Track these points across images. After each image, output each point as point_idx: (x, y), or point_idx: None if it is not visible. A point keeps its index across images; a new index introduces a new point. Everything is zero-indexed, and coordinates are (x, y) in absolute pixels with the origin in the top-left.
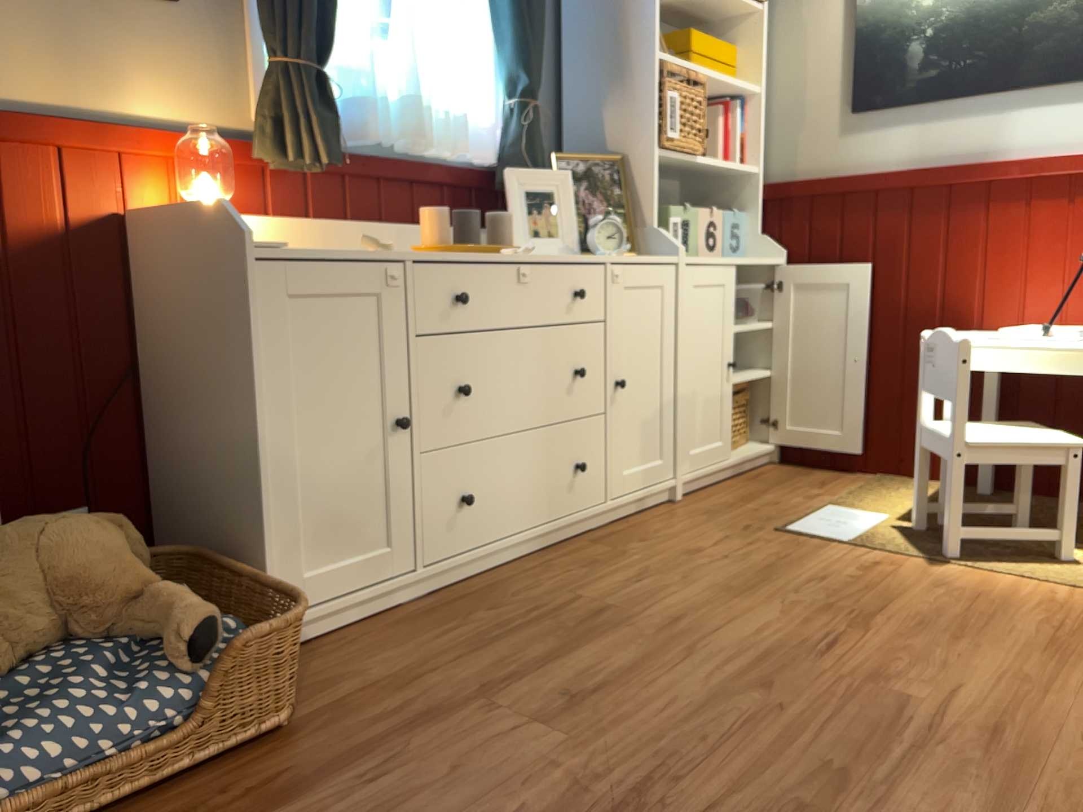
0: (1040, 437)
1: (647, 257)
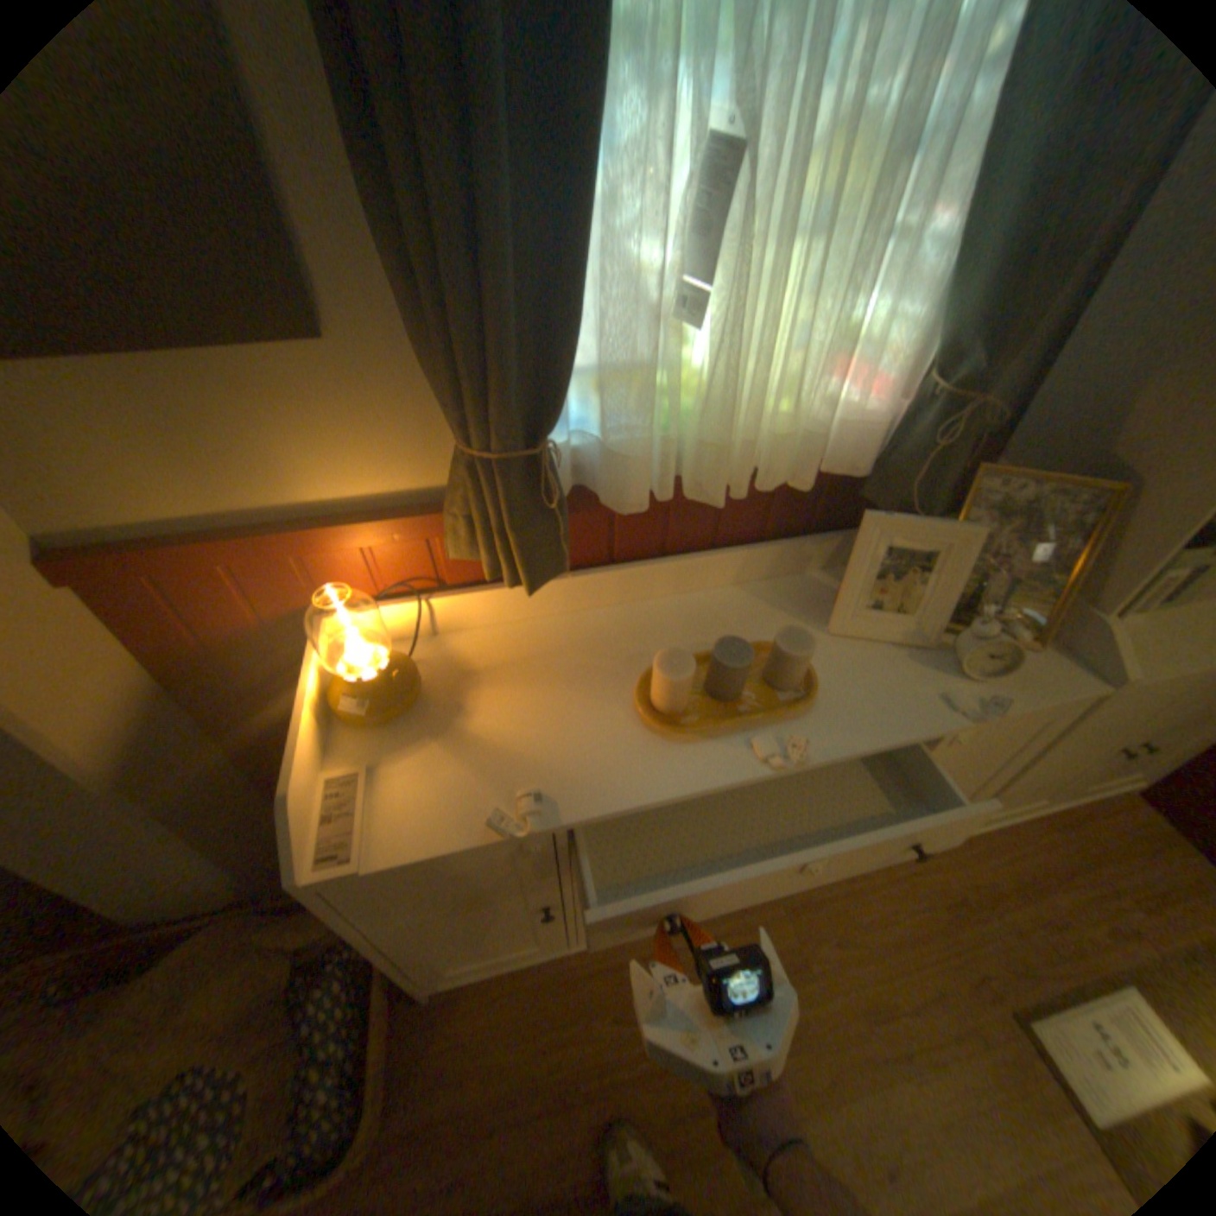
0: None
1: (1056, 675)
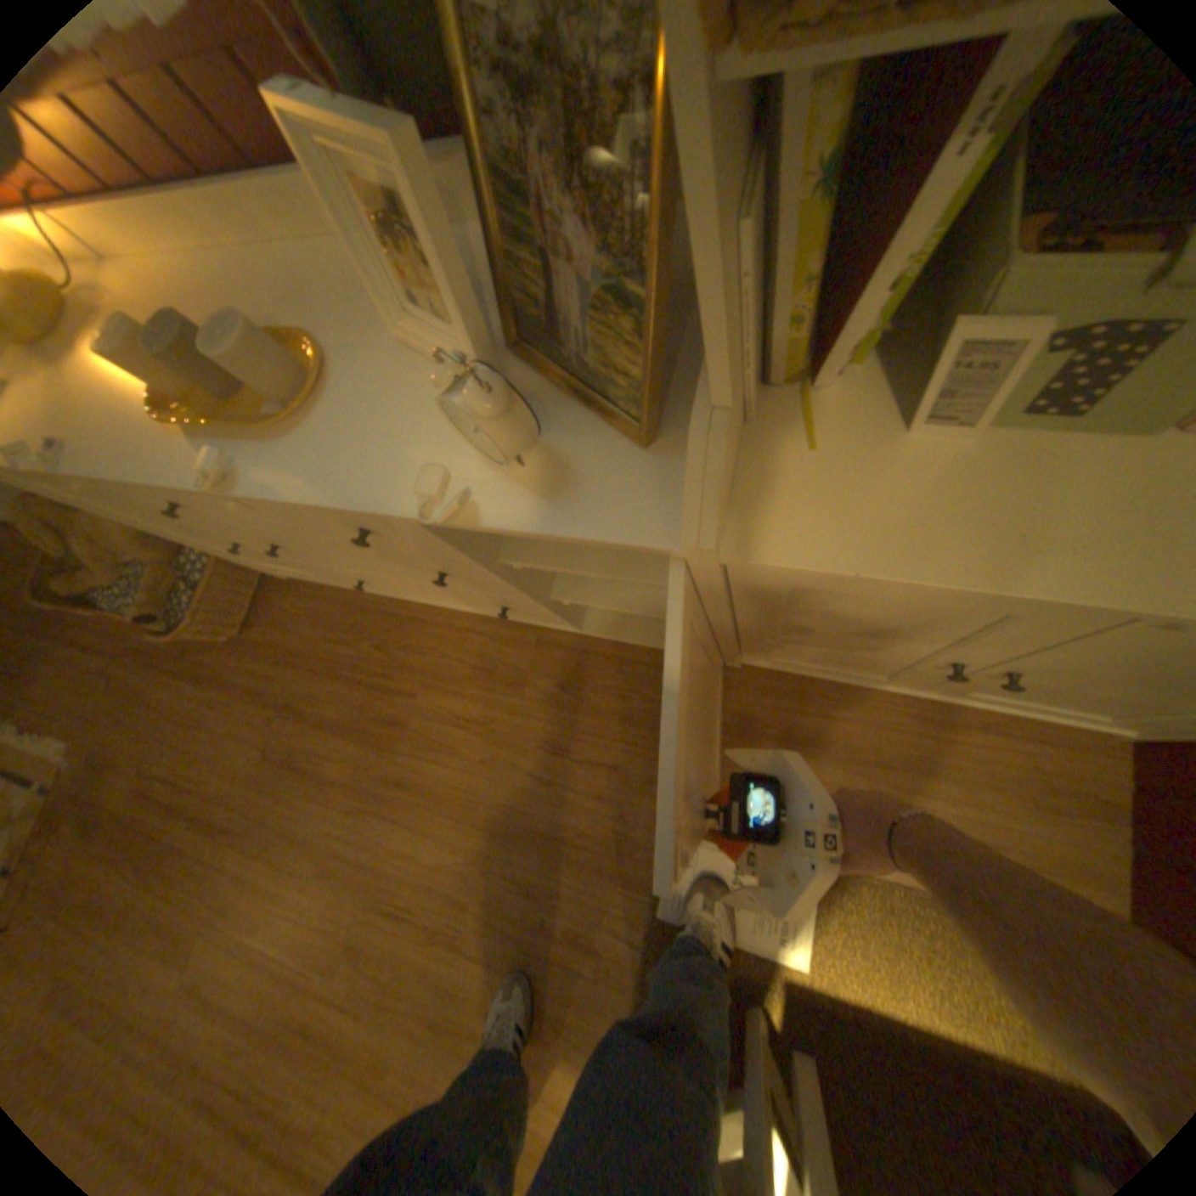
0: None
1: (620, 495)
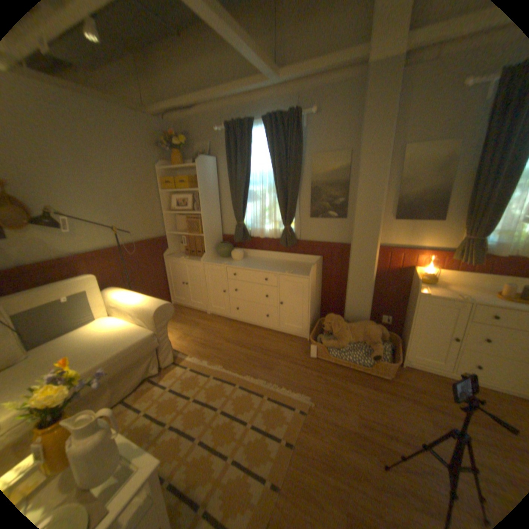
0: None
1: None
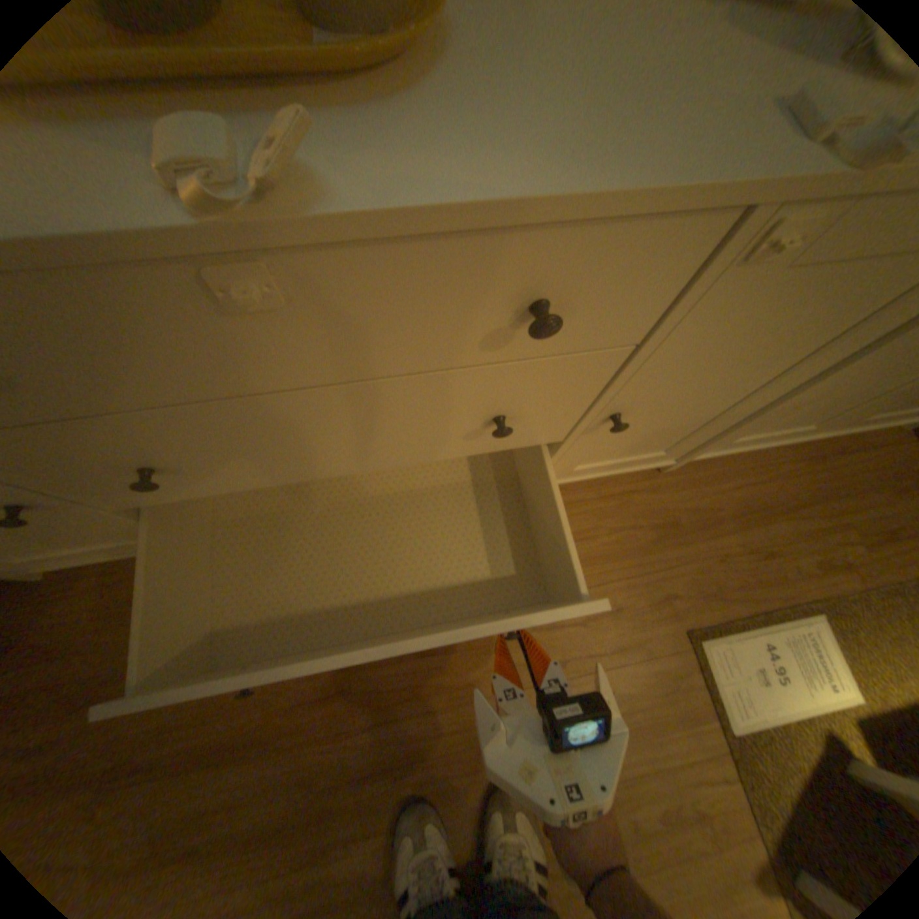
0: None
1: None
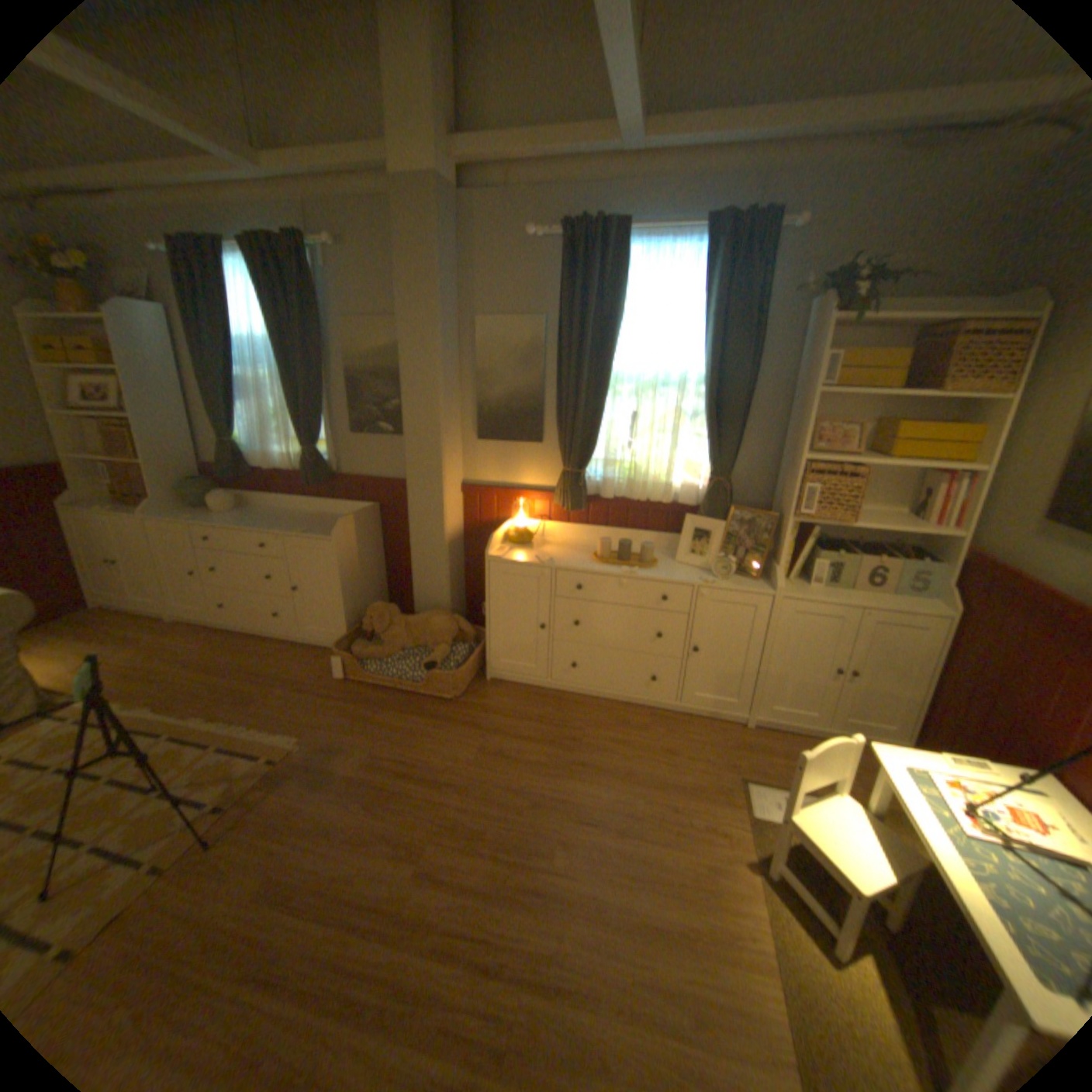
0: (855, 868)
1: (754, 586)
